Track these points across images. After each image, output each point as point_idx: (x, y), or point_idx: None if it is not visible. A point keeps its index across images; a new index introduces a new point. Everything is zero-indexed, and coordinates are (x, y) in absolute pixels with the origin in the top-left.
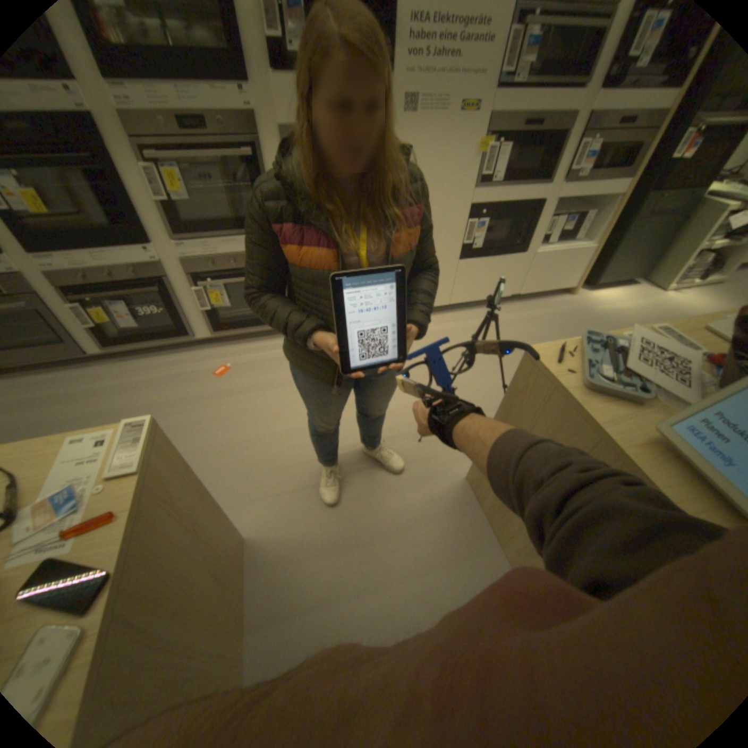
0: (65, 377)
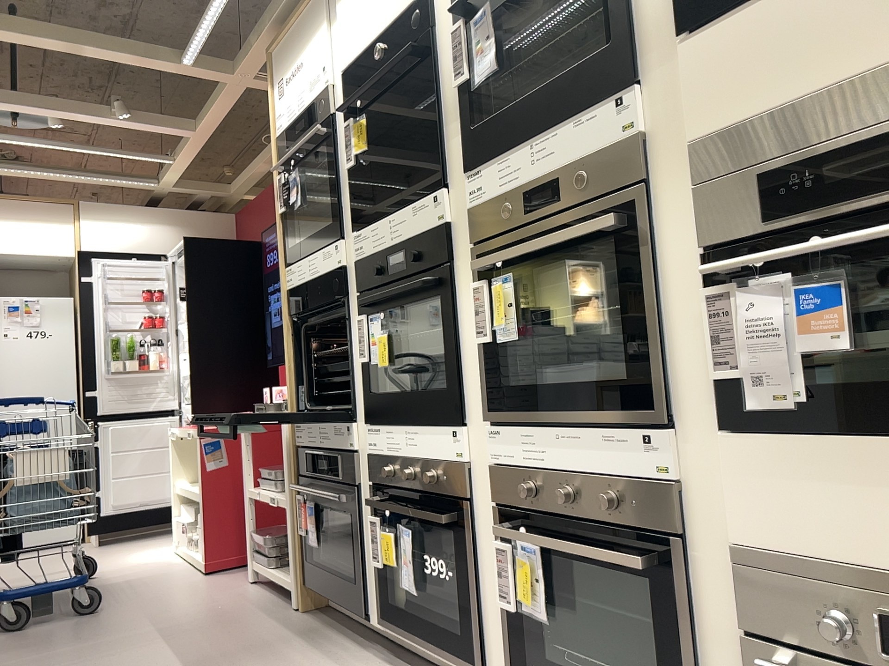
0: (337, 643)
